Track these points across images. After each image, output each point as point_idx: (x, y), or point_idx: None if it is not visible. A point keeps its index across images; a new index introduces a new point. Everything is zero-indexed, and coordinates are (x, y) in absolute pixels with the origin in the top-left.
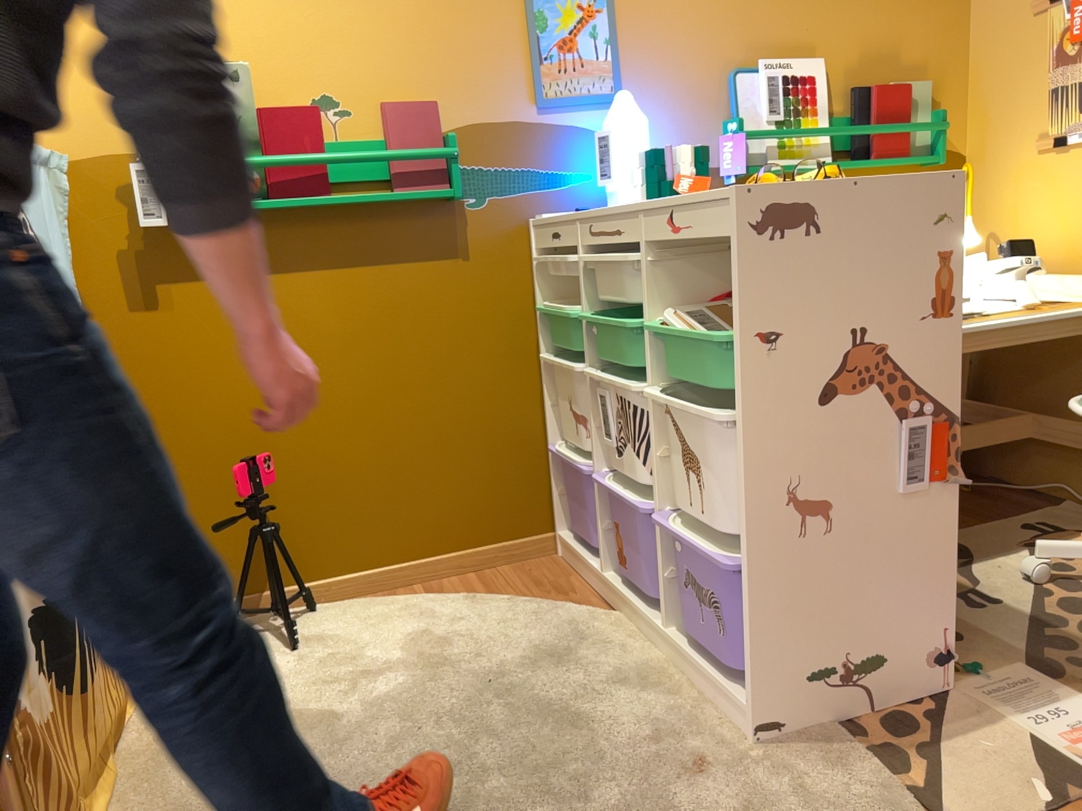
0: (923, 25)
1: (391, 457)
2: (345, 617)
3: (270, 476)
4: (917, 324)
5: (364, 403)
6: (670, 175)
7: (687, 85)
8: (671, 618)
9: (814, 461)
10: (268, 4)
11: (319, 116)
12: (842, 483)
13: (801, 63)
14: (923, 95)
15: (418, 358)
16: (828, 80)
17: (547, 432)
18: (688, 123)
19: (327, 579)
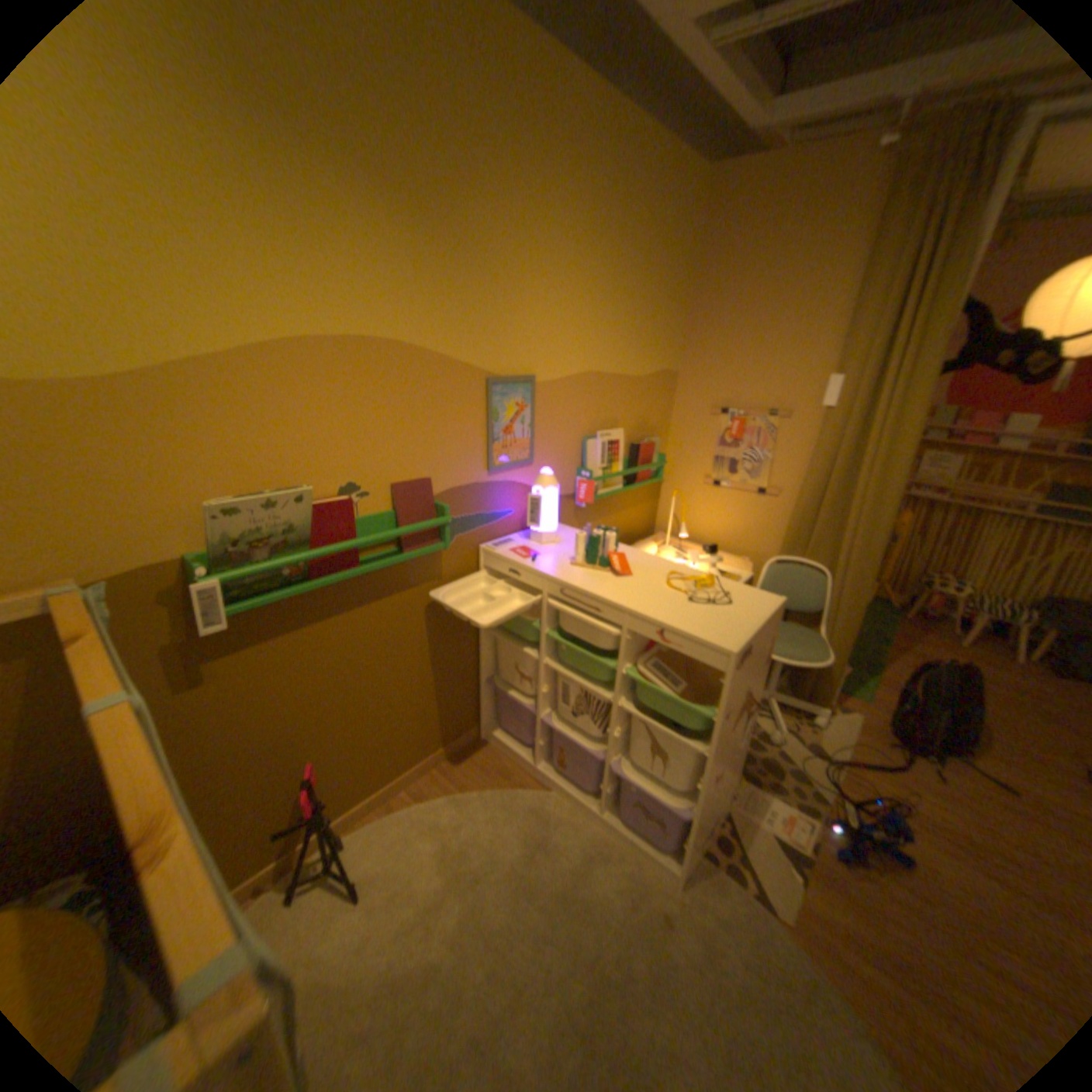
0: (658, 406)
1: (387, 722)
2: (373, 848)
3: (302, 770)
4: (761, 675)
5: (371, 695)
6: (605, 555)
7: (563, 449)
8: (605, 808)
9: (725, 757)
10: (305, 413)
11: (352, 507)
12: (729, 759)
13: (614, 432)
14: (656, 445)
15: (408, 653)
16: (623, 441)
17: (478, 670)
18: (561, 472)
19: (343, 818)
